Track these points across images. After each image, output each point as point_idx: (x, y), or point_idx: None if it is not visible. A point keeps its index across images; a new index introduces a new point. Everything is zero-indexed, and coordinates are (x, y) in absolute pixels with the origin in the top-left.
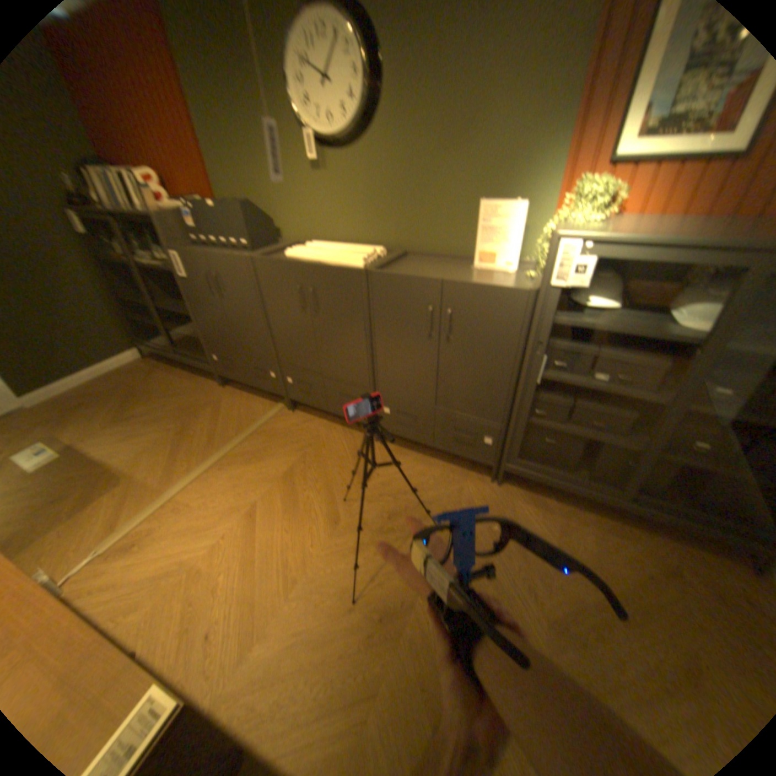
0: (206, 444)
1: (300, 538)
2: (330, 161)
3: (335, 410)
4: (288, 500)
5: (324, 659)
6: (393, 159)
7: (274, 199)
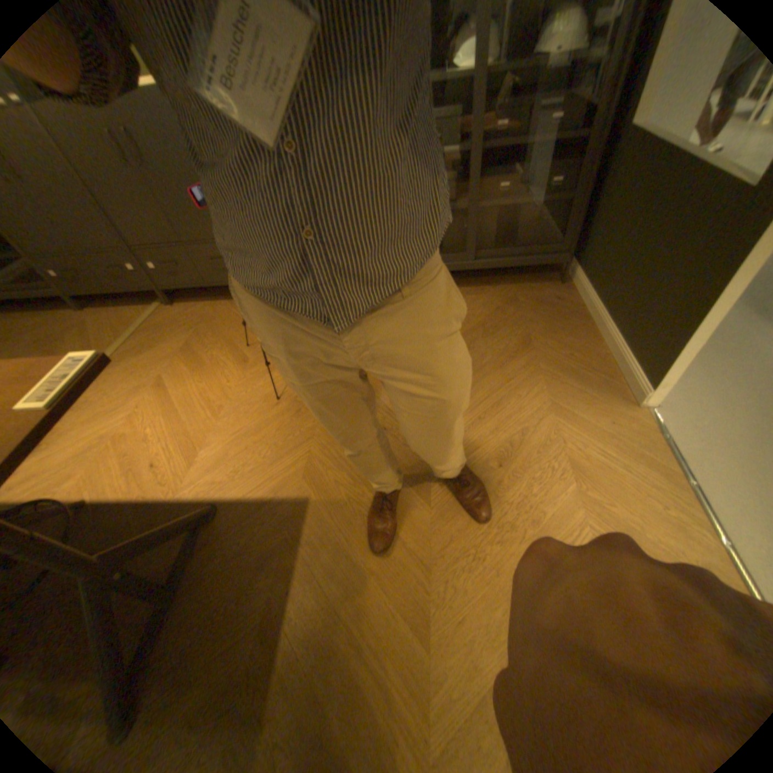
0: None
1: (216, 381)
2: None
3: (213, 282)
4: (194, 363)
5: (265, 435)
6: None
7: None
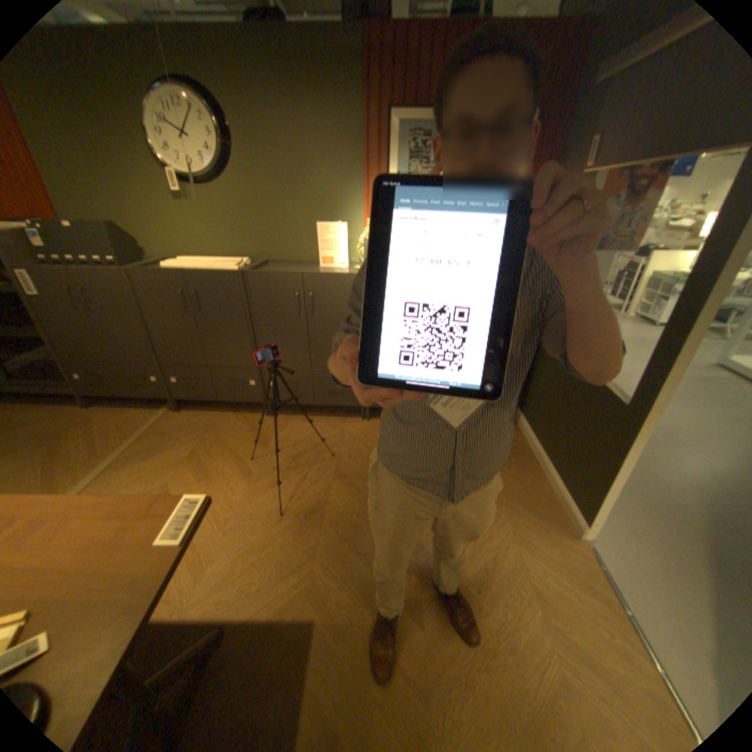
0: (89, 458)
1: (221, 494)
2: (193, 196)
3: (225, 399)
4: (200, 474)
5: (270, 554)
6: (248, 196)
7: (136, 225)
